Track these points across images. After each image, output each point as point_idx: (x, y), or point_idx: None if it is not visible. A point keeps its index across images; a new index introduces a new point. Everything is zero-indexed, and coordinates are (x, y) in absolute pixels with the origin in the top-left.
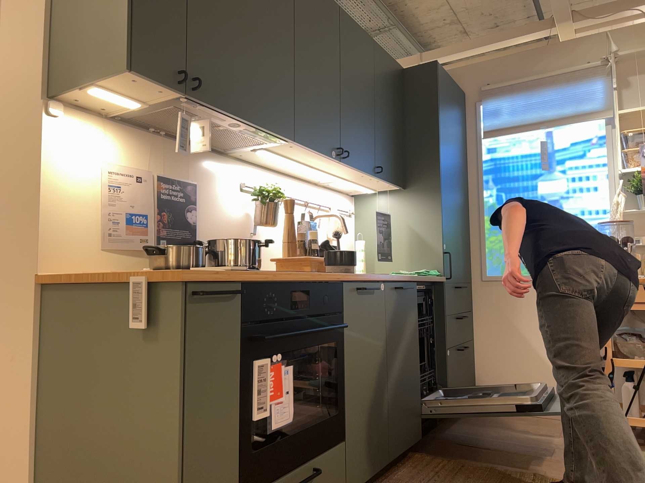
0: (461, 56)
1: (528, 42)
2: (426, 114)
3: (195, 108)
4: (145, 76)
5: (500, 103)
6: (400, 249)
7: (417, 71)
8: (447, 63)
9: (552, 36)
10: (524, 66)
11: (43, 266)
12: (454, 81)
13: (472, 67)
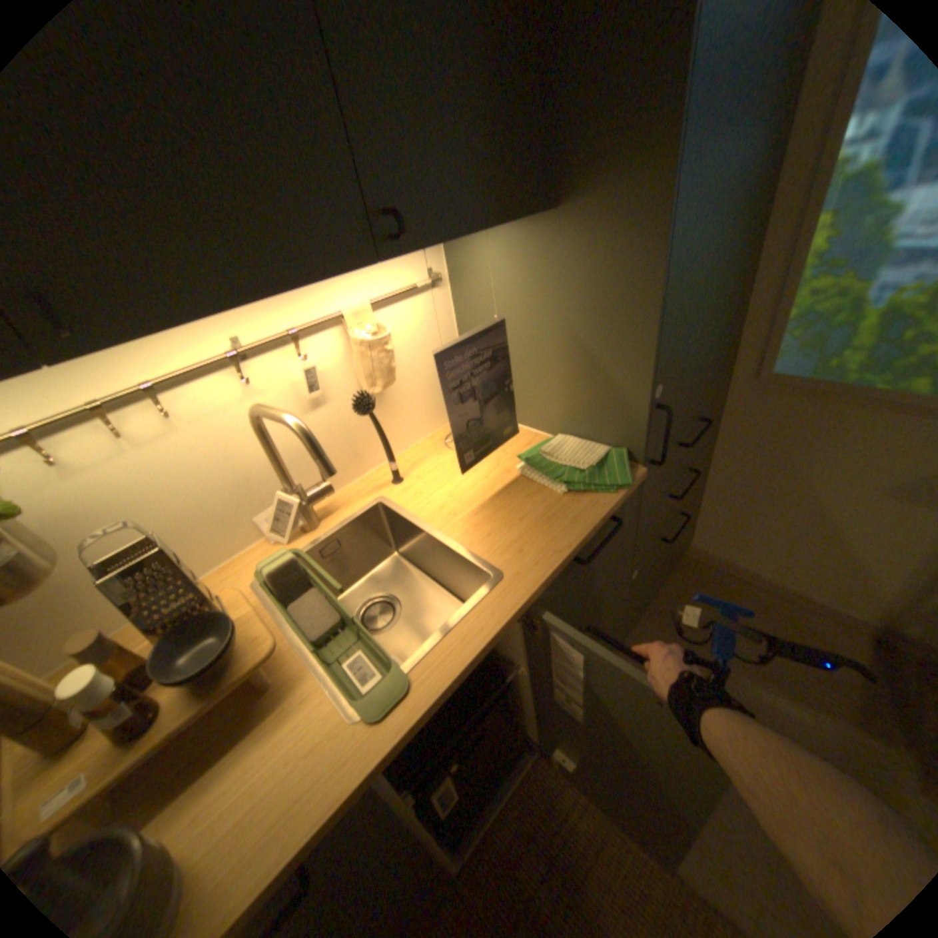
0: None
1: None
2: None
3: None
4: None
5: None
6: (546, 378)
7: None
8: None
9: None
10: None
11: None
12: None
13: None
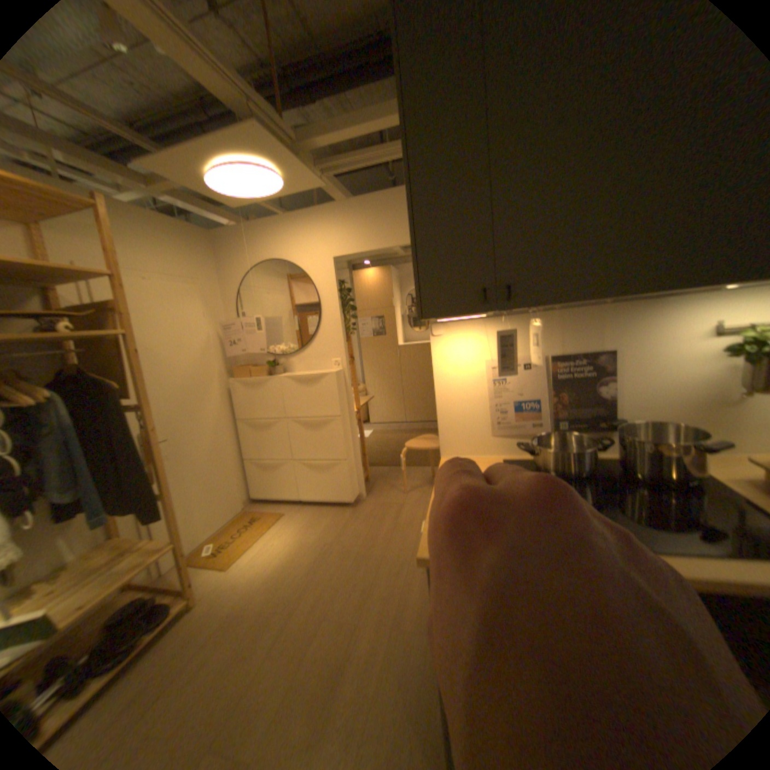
0: None
1: None
2: None
3: (532, 308)
4: (443, 314)
5: None
6: None
7: None
8: None
9: None
10: None
11: (445, 451)
12: None
13: None
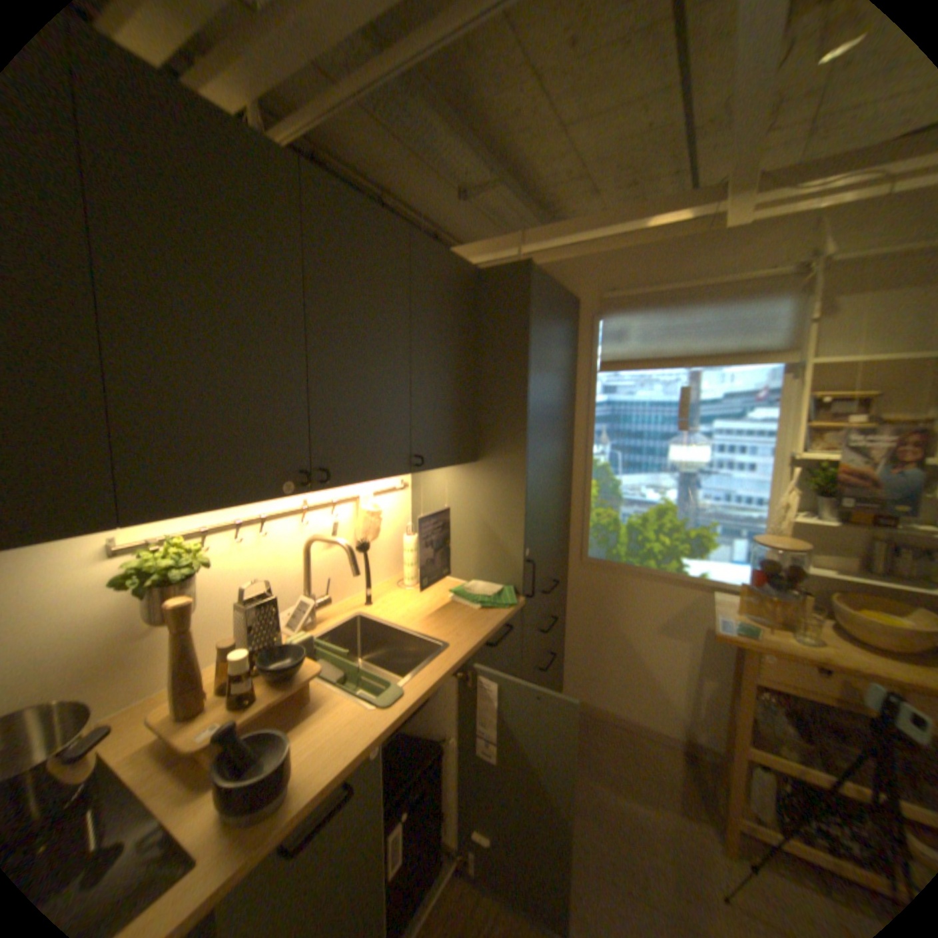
0: (580, 238)
1: (682, 219)
2: (511, 350)
3: None
4: None
5: (629, 320)
6: (466, 545)
7: (501, 274)
8: (560, 246)
9: (722, 212)
10: (671, 261)
11: None
12: (566, 279)
13: (593, 257)
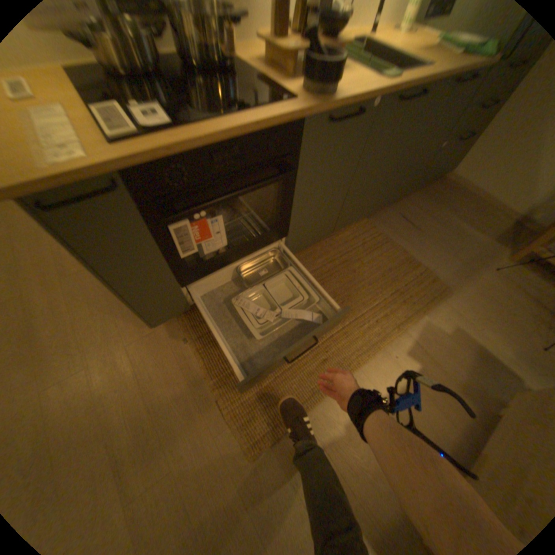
0: None
1: None
2: None
3: None
4: None
5: None
6: None
7: None
8: None
9: None
10: None
11: None
12: None
13: None
